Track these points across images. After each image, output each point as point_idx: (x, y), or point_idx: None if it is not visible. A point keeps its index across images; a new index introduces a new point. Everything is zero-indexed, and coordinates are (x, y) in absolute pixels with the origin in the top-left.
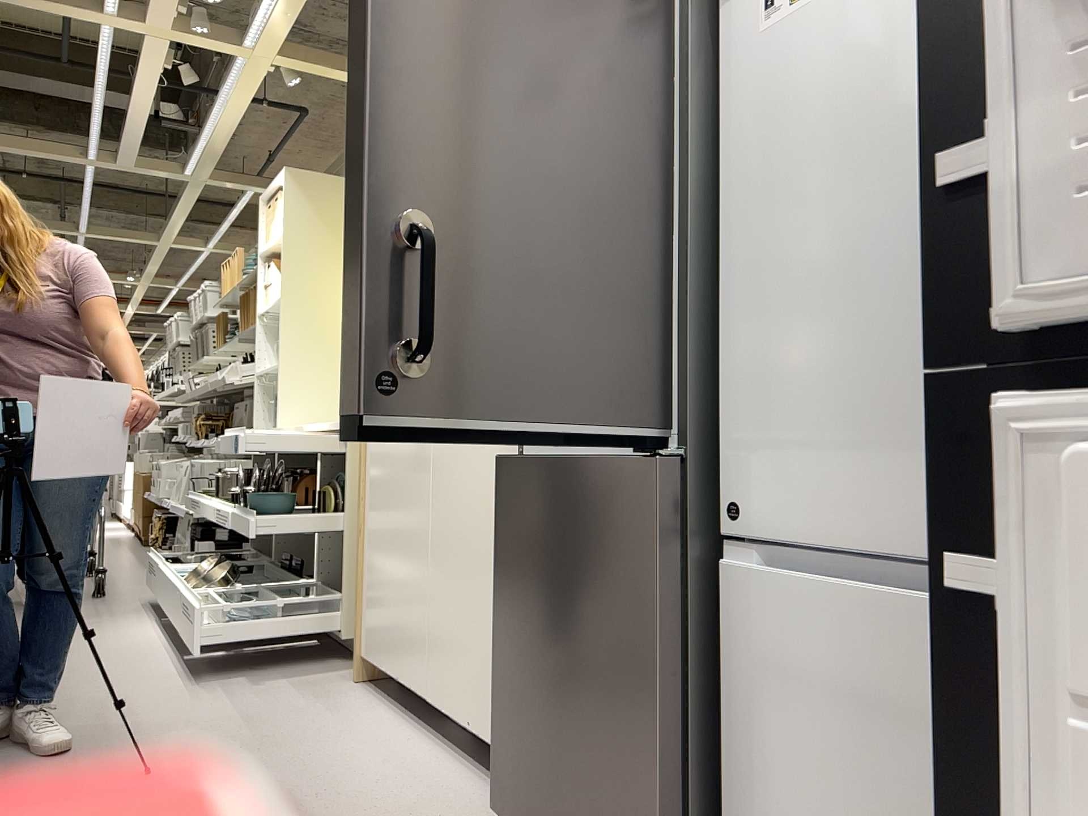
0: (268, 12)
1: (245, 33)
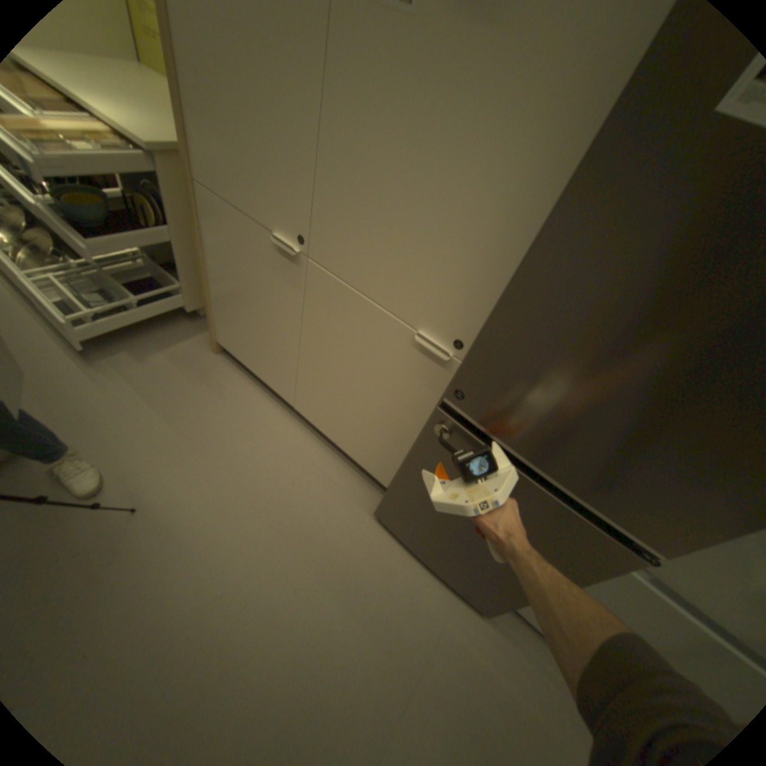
0: None
1: None
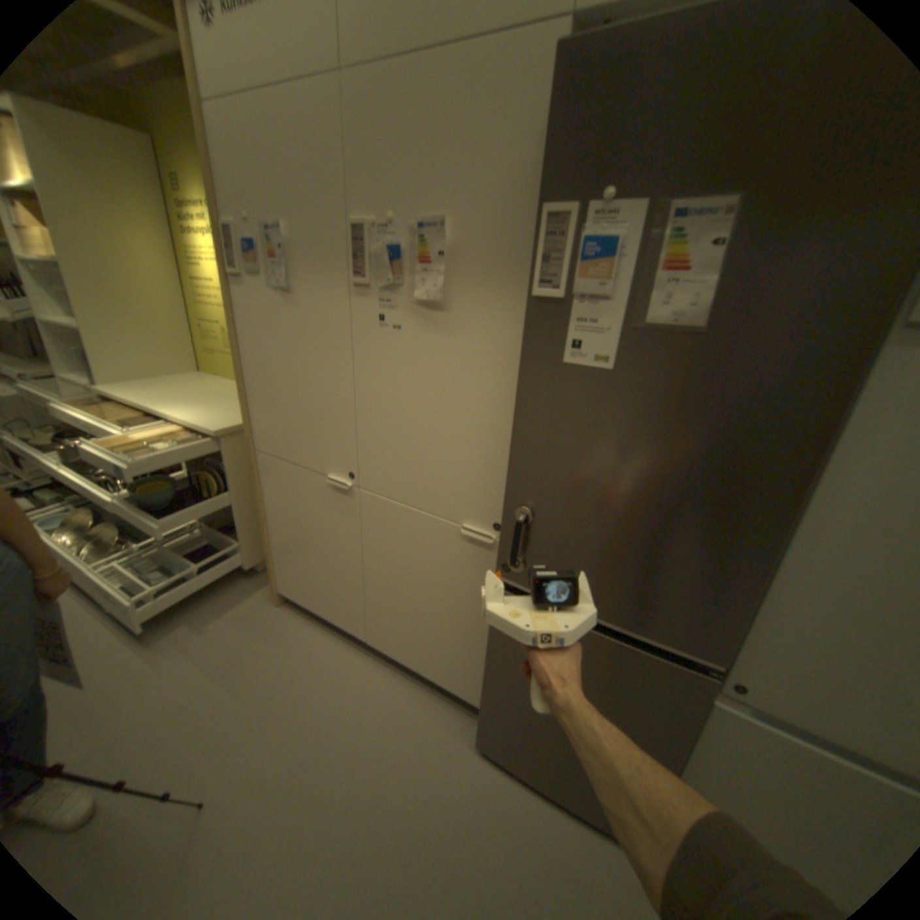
0: None
1: None
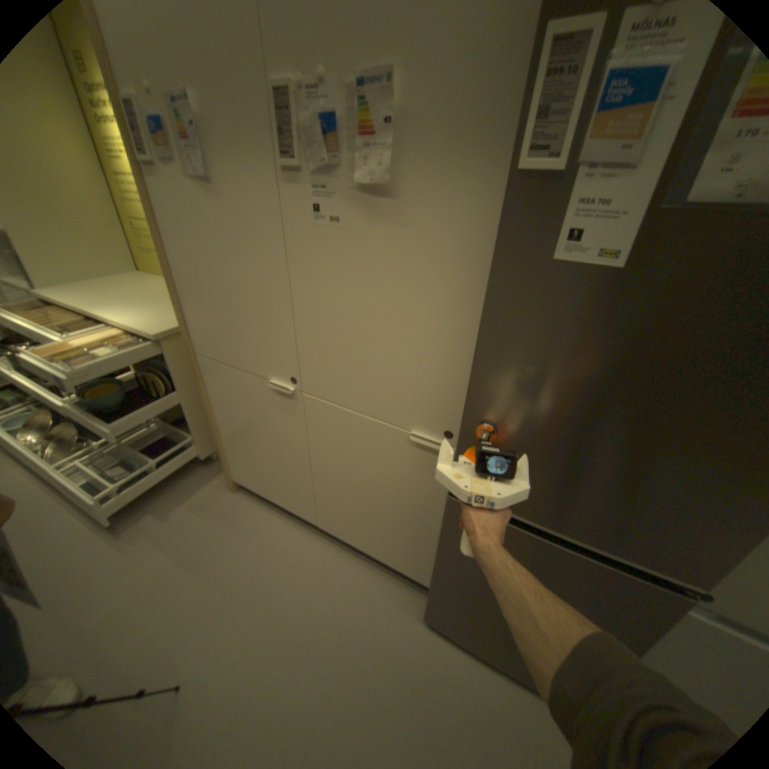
0: None
1: None
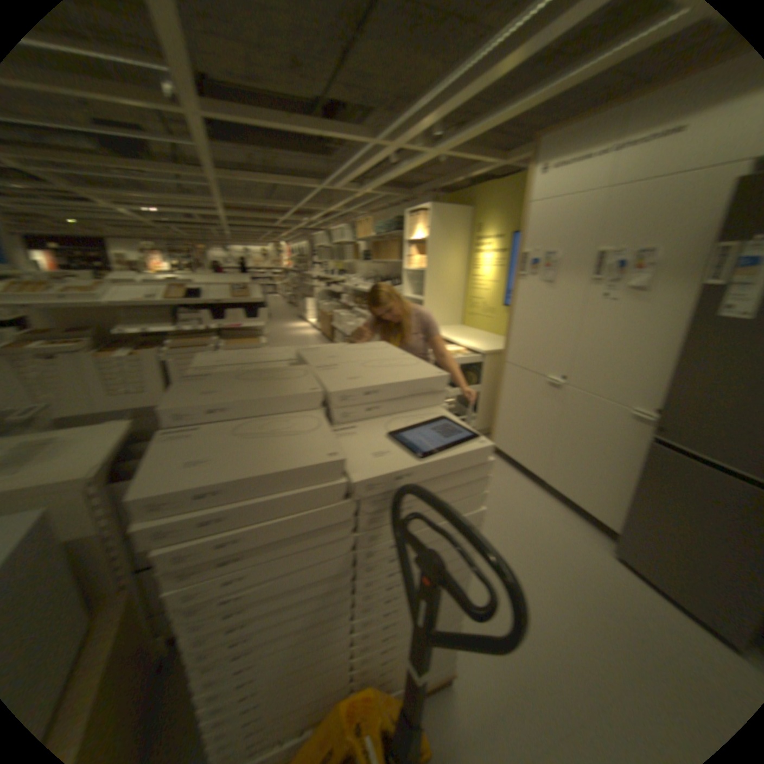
0: (456, 135)
1: (433, 141)
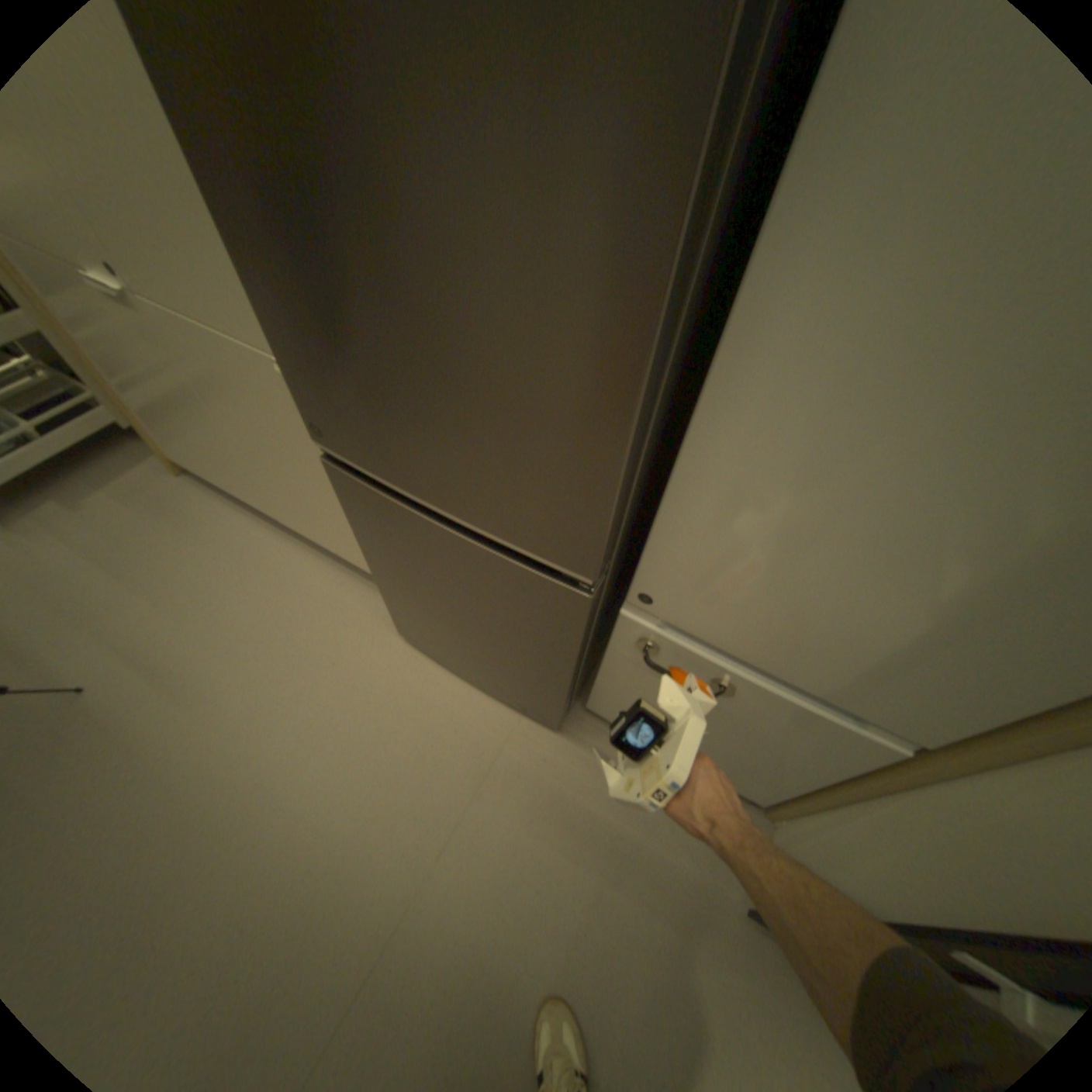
0: None
1: None
